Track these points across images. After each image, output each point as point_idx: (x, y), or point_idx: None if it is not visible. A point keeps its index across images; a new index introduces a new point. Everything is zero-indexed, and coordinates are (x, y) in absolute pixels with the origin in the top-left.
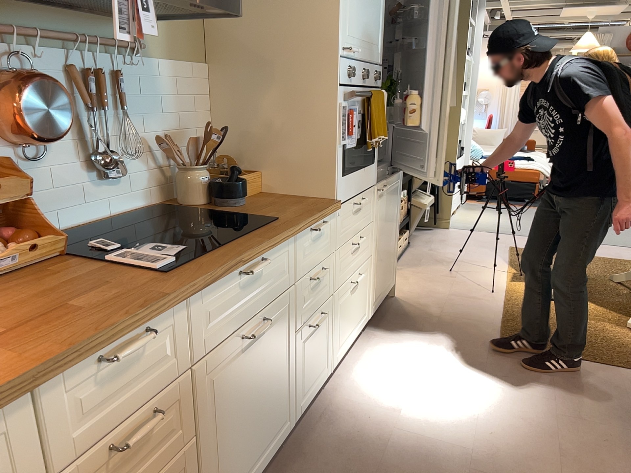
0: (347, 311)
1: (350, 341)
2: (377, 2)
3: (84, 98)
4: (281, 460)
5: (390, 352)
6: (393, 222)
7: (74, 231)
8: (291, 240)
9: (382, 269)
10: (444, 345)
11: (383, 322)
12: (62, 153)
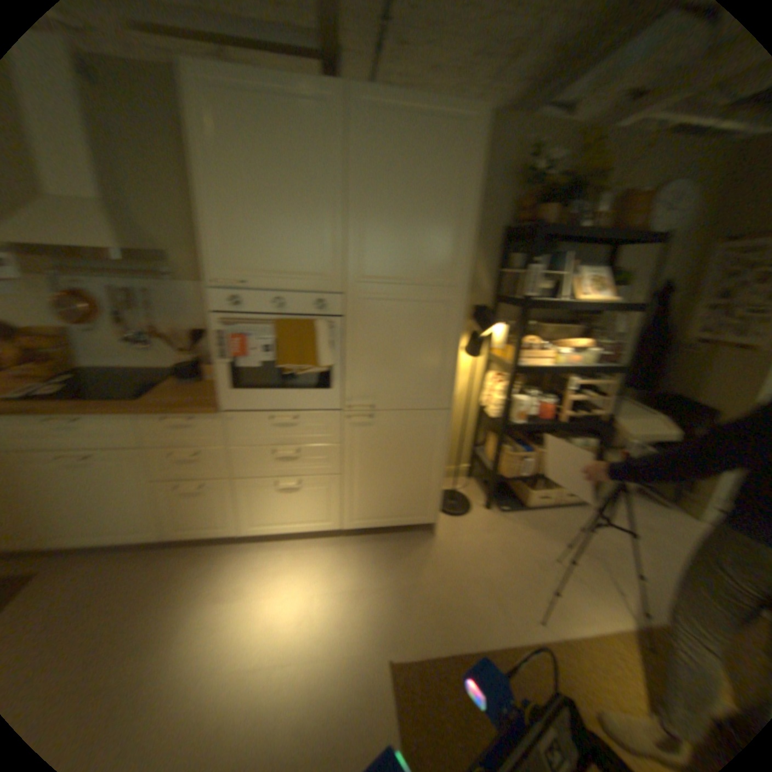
0: (266, 504)
1: (280, 531)
2: (307, 225)
3: (103, 304)
4: (139, 558)
5: (311, 569)
6: (417, 460)
7: (107, 371)
8: (127, 420)
9: (379, 497)
10: (352, 609)
11: (368, 546)
12: (97, 331)
